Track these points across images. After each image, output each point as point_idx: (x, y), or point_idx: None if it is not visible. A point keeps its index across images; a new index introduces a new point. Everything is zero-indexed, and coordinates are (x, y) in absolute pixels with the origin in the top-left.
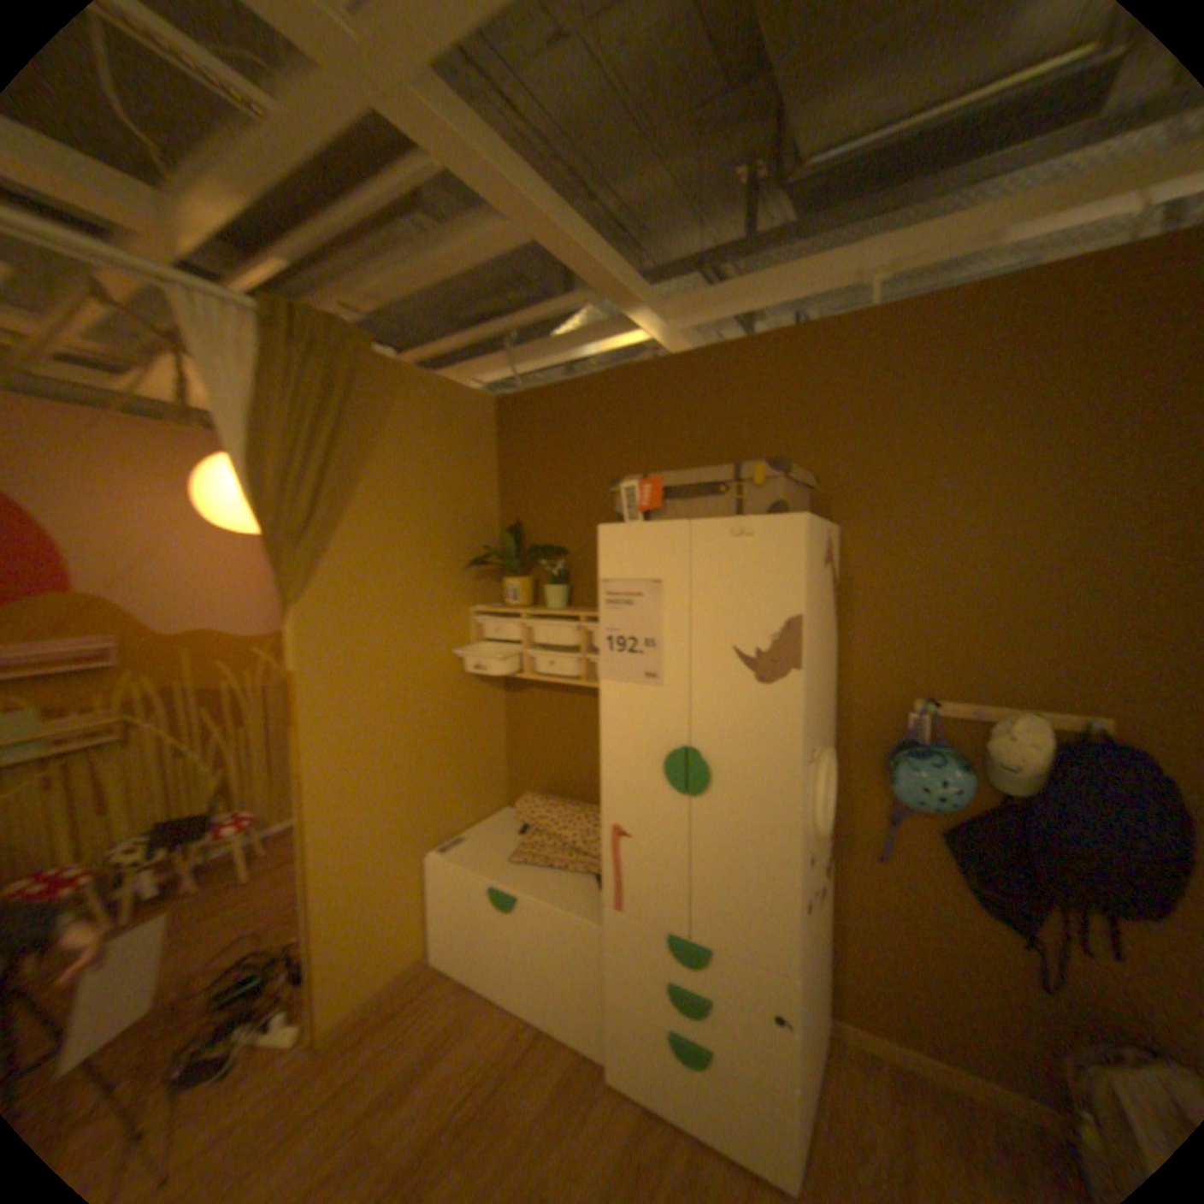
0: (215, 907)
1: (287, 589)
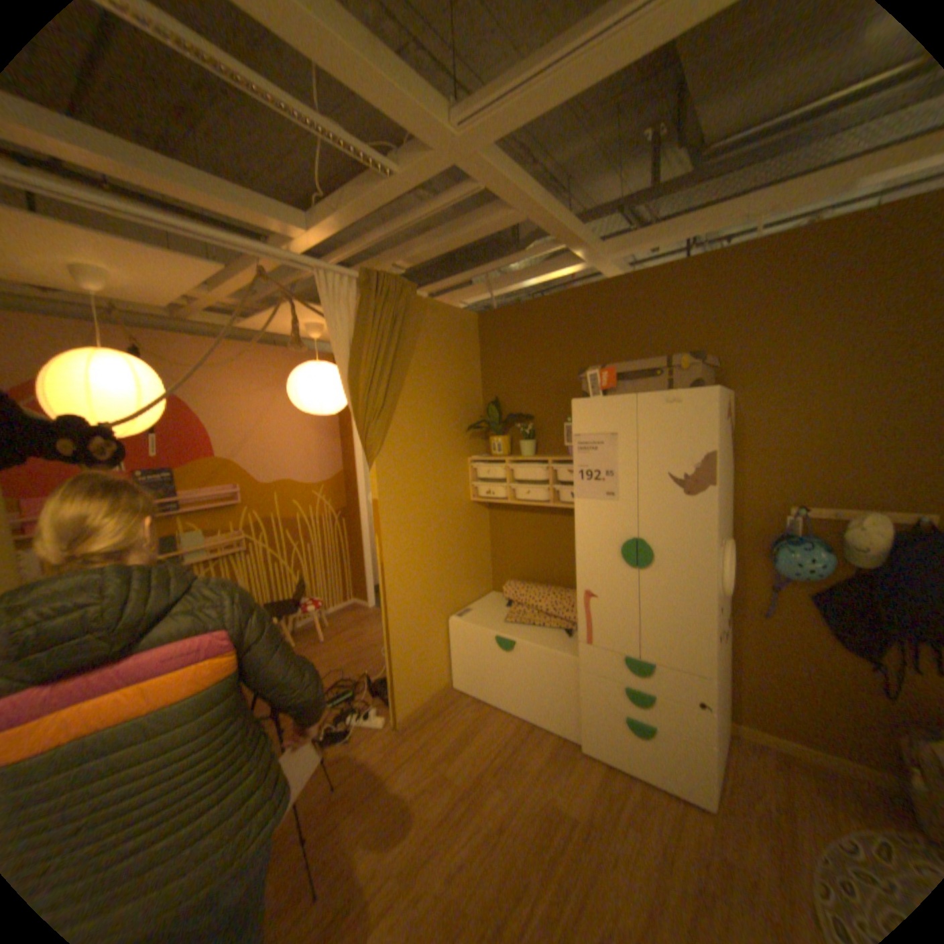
0: (310, 654)
1: (373, 449)
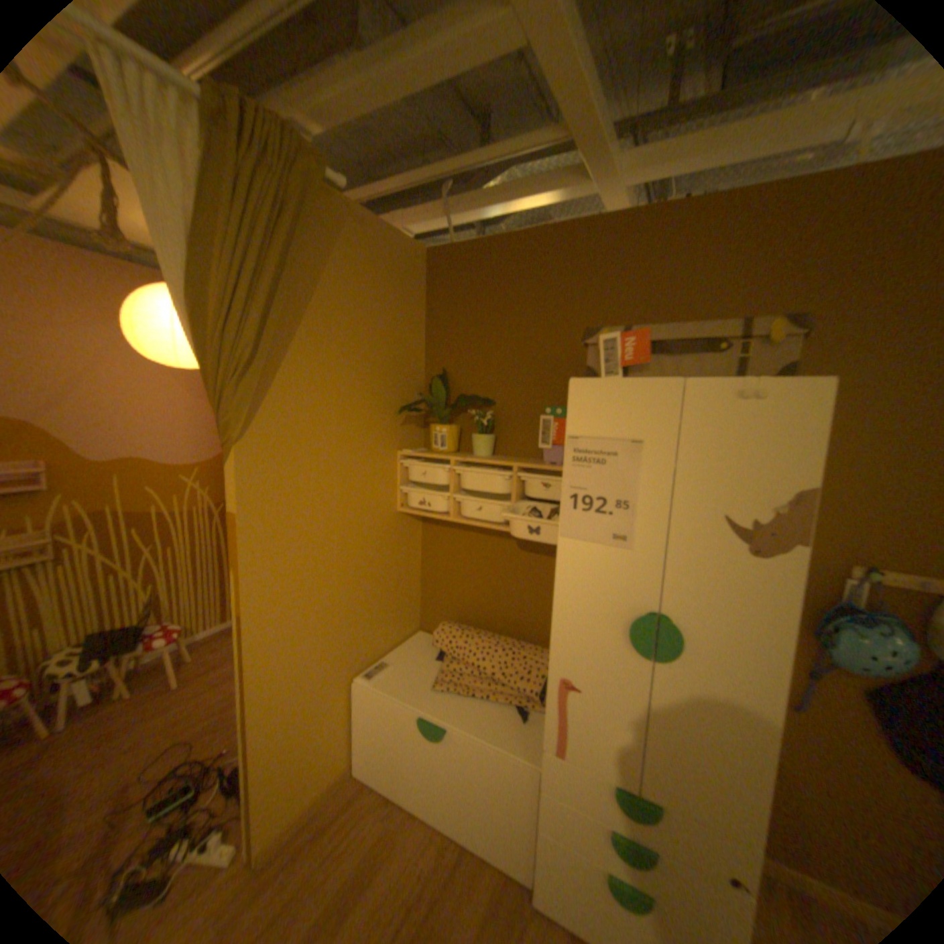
0: (150, 711)
1: (233, 428)
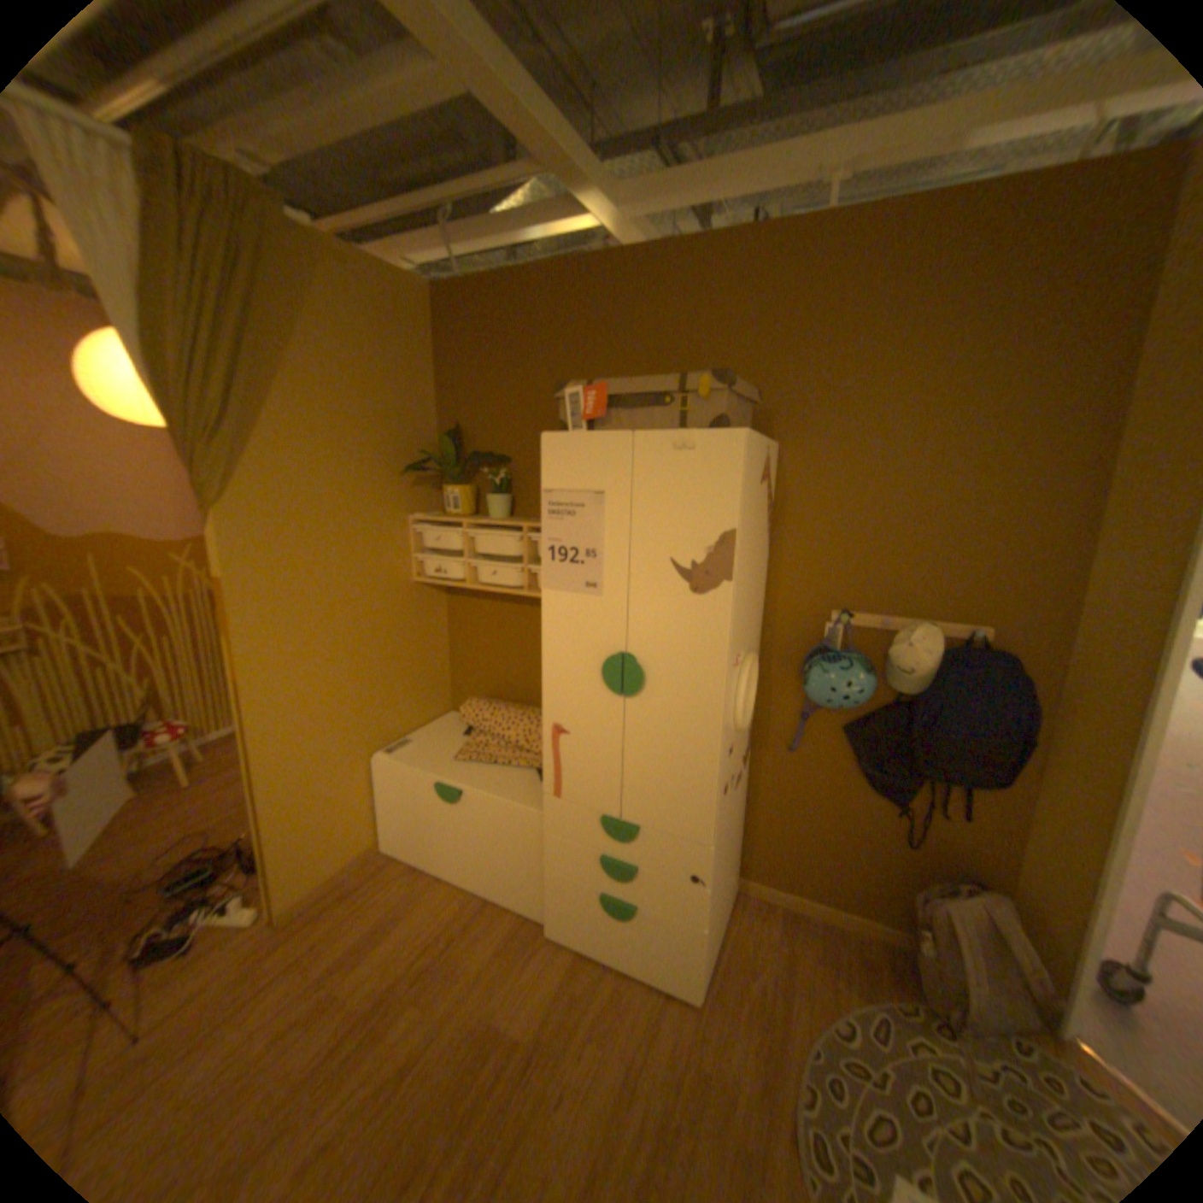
0: (158, 810)
1: (206, 491)
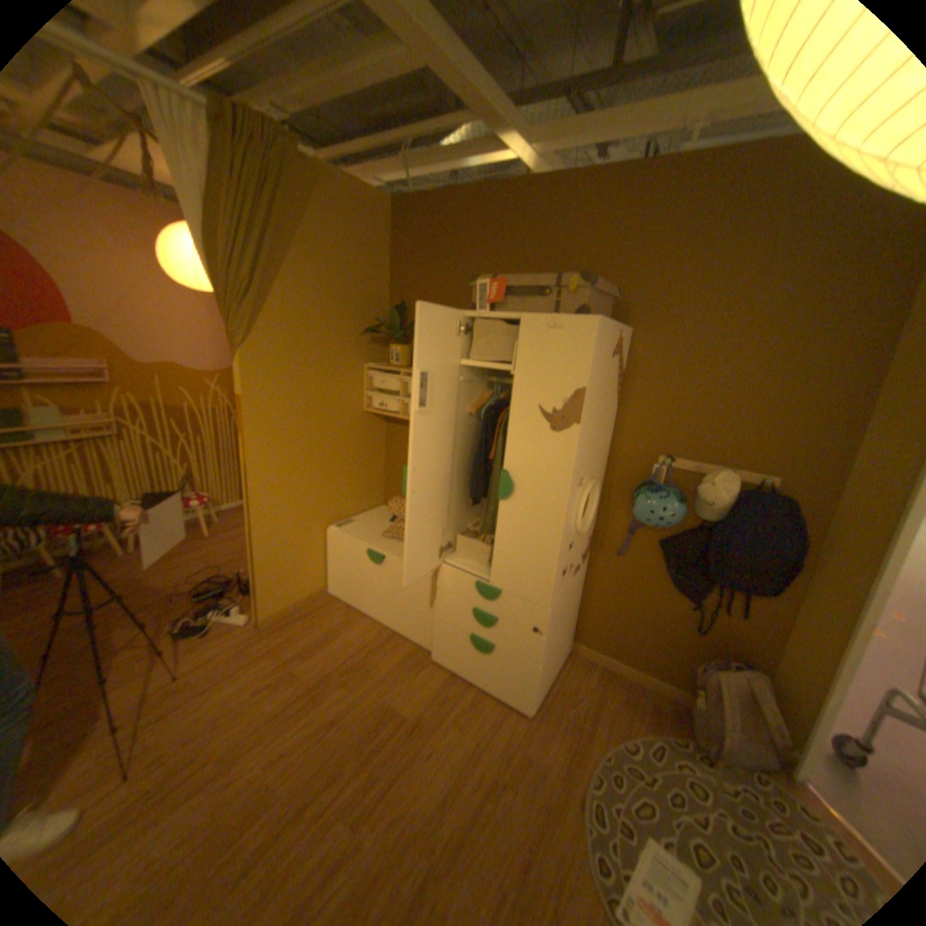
0: (191, 548)
1: (237, 337)
